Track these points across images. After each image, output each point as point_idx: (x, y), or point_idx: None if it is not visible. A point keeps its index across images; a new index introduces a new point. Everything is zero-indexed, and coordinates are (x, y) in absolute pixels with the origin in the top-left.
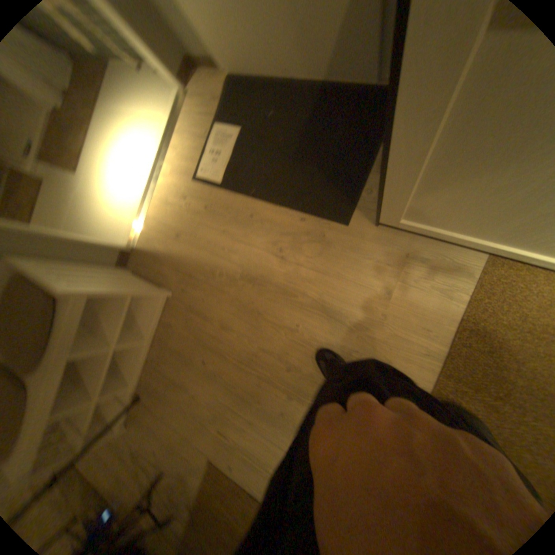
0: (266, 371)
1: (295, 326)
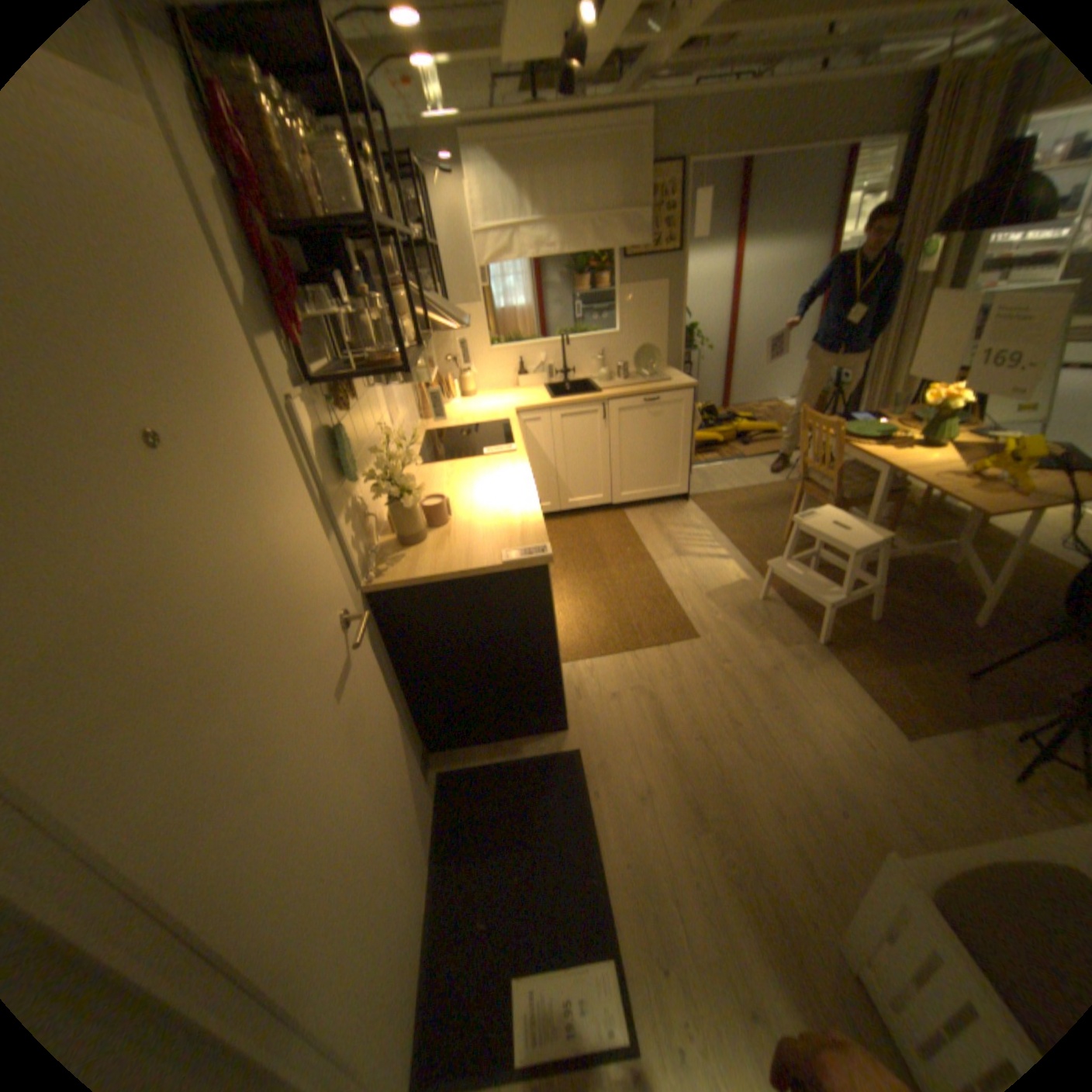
0: (764, 736)
1: (700, 737)
